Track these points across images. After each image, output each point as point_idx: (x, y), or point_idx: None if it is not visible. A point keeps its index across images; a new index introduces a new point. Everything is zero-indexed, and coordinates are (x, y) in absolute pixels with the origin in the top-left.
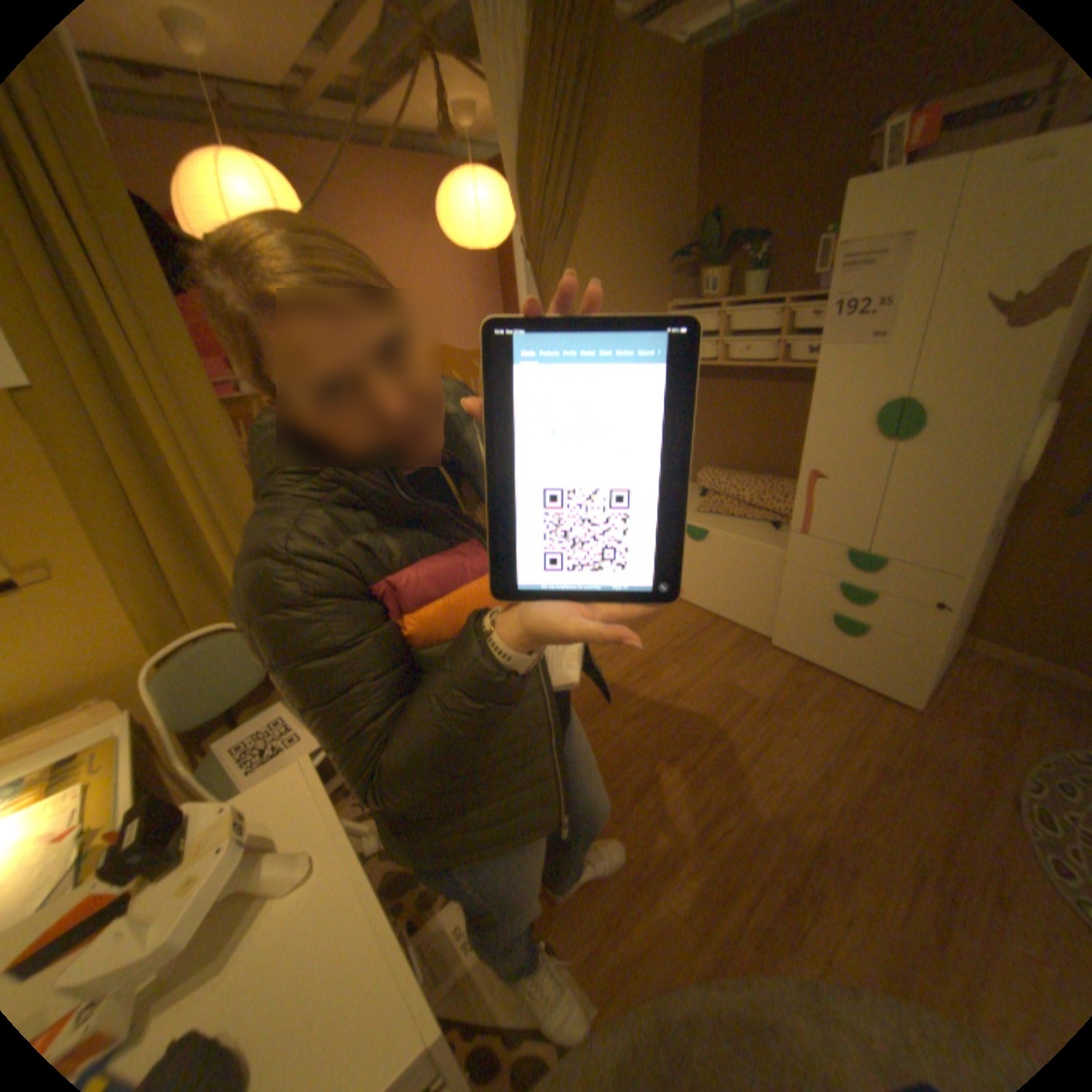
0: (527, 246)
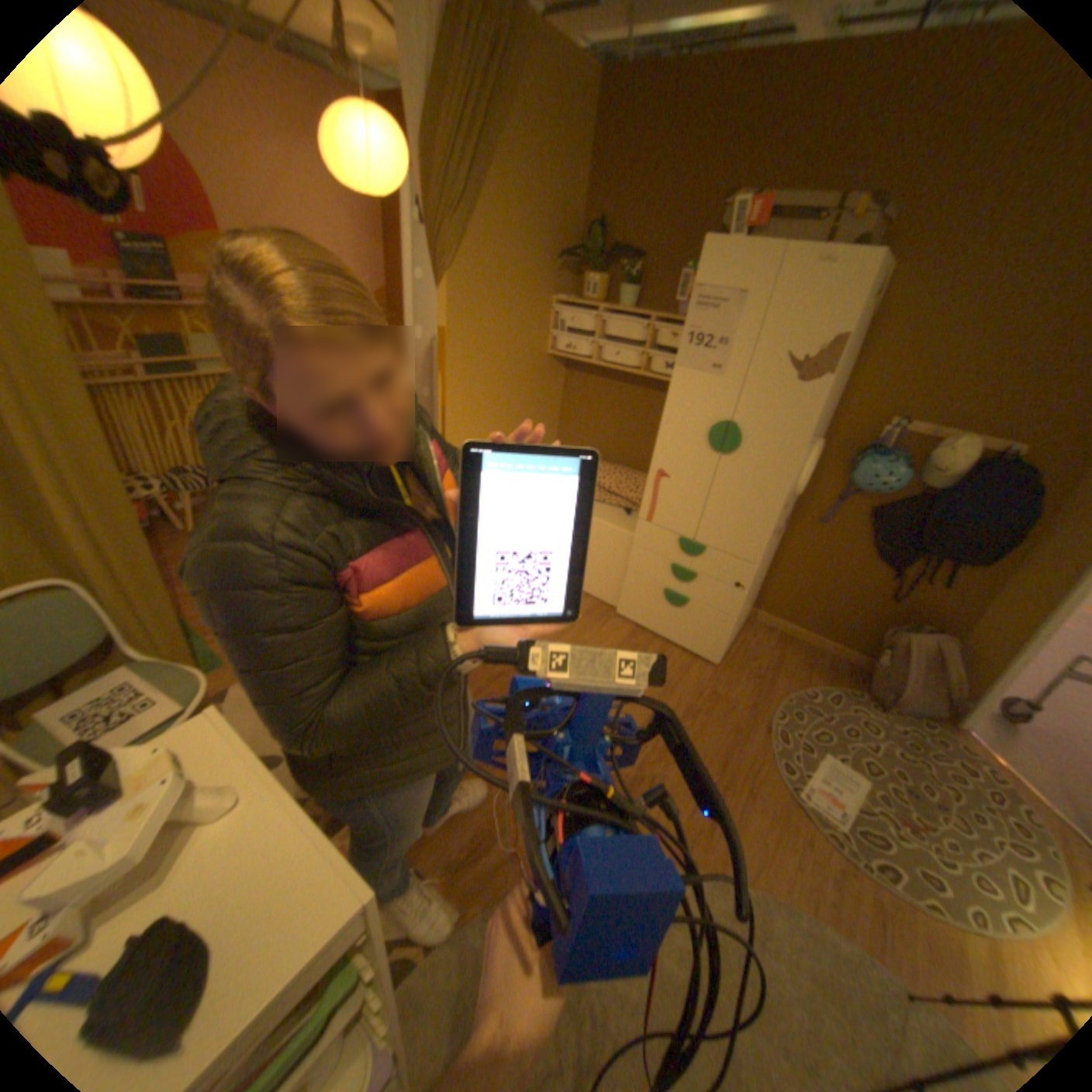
0: (423, 213)
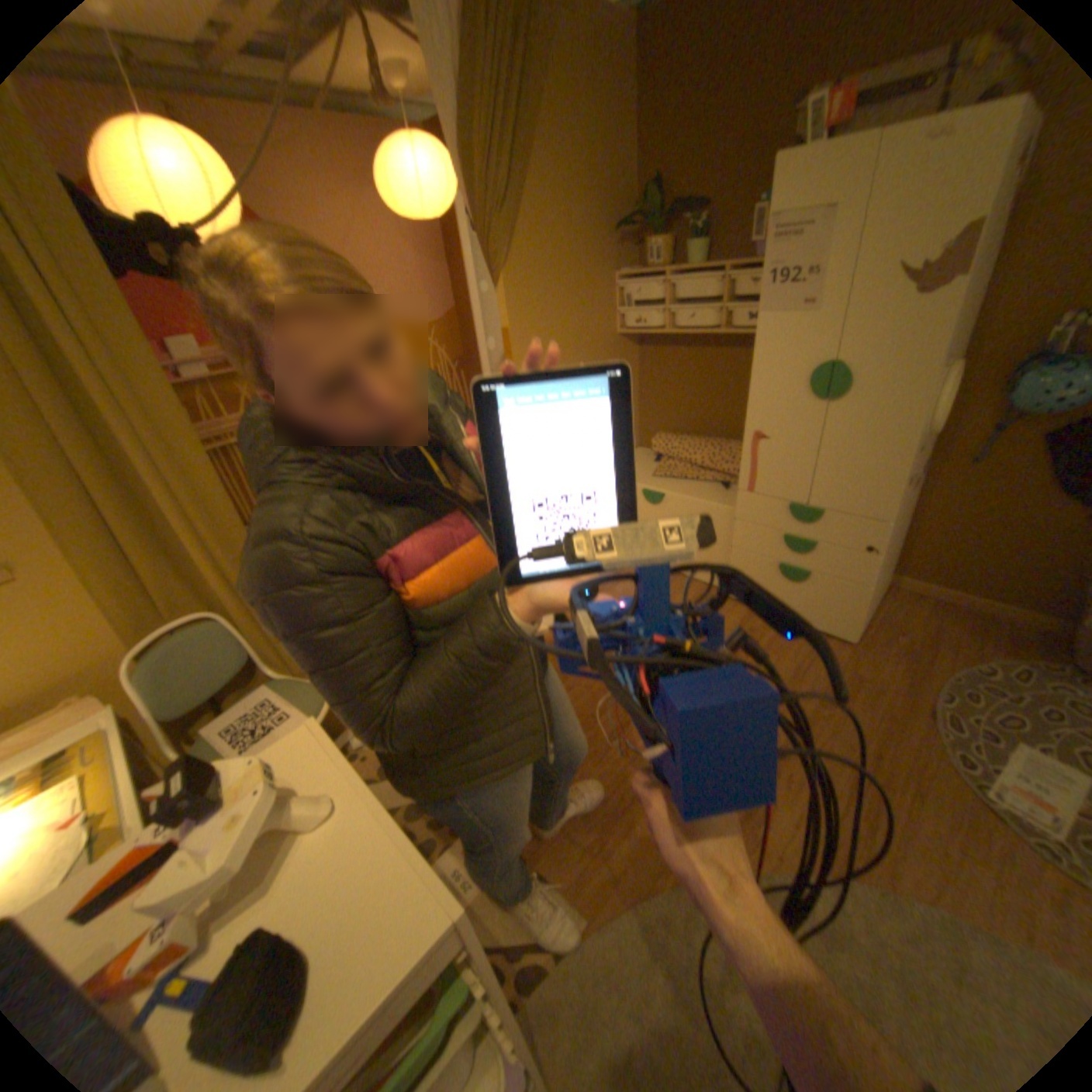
0: (472, 218)
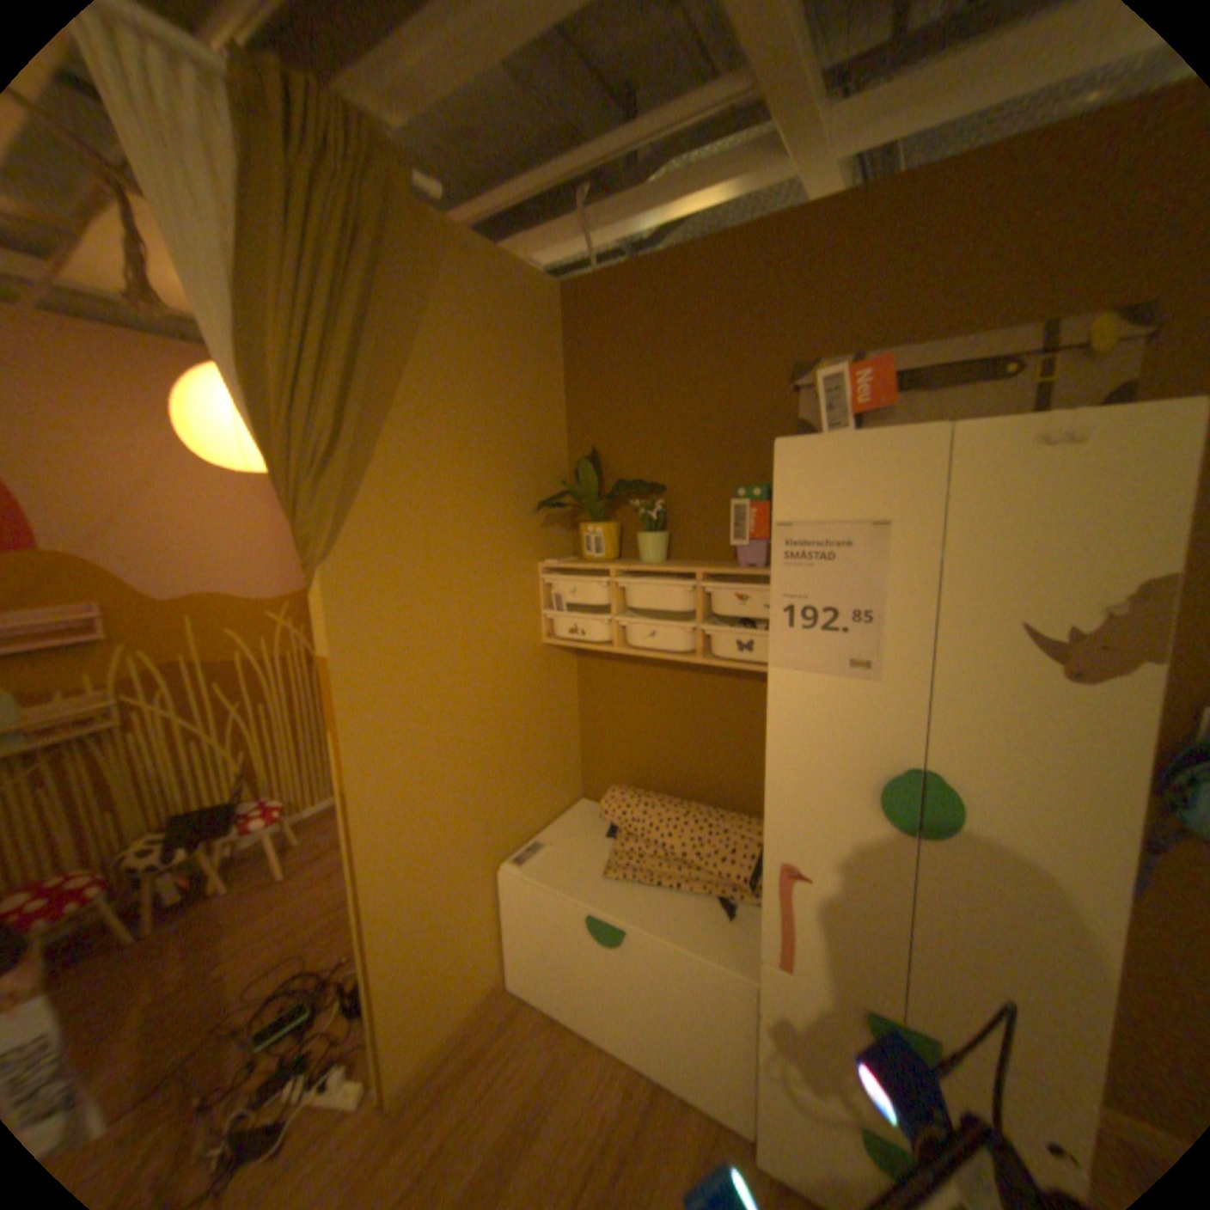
0: (276, 481)
